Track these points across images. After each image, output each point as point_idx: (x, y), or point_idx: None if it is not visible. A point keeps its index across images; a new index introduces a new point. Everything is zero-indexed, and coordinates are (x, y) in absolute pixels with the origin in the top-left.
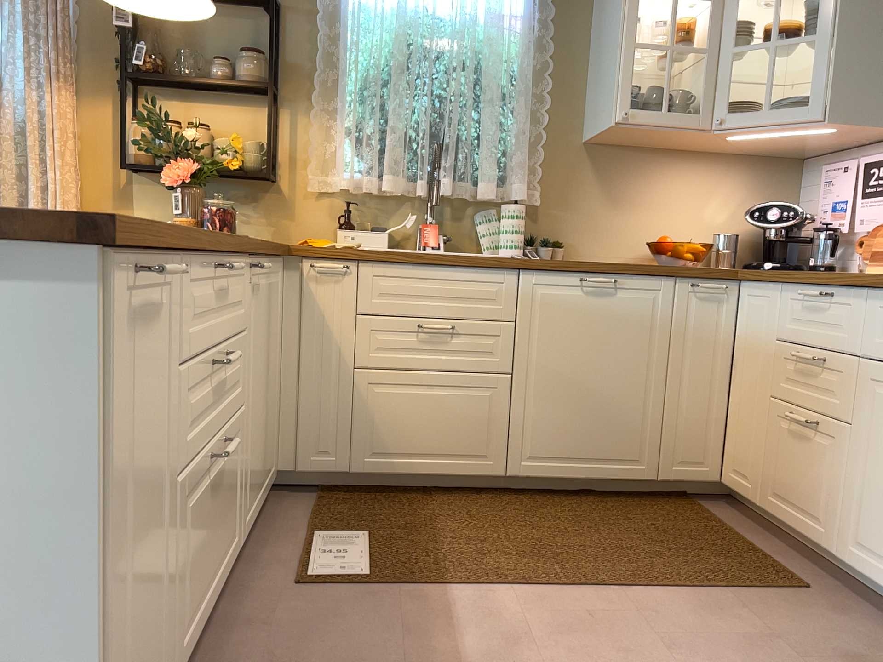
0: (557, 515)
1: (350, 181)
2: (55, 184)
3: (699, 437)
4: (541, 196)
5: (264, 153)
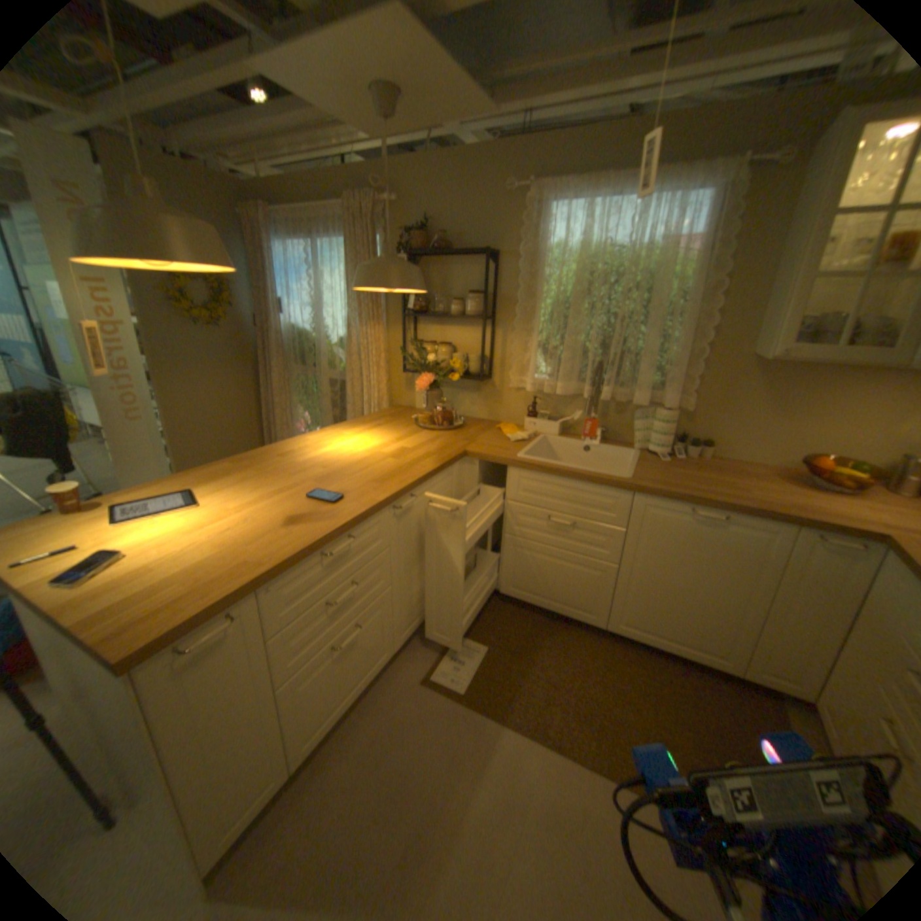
0: (635, 678)
1: (534, 385)
2: (371, 382)
3: (798, 664)
4: (699, 400)
5: (484, 360)
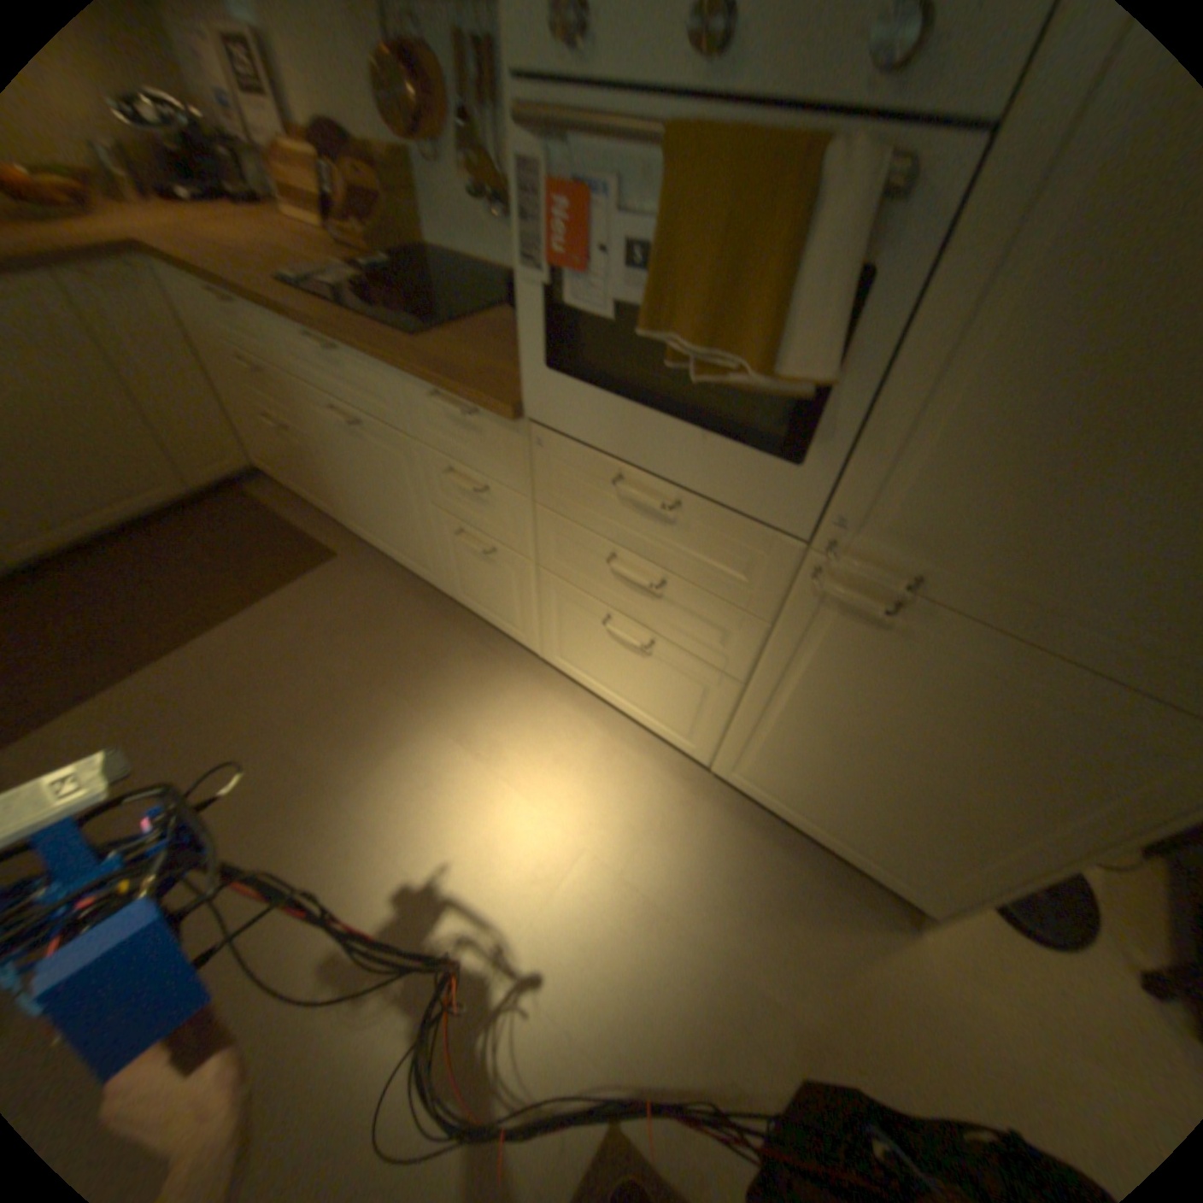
0: (89, 581)
1: None
2: None
3: (198, 437)
4: None
5: None
